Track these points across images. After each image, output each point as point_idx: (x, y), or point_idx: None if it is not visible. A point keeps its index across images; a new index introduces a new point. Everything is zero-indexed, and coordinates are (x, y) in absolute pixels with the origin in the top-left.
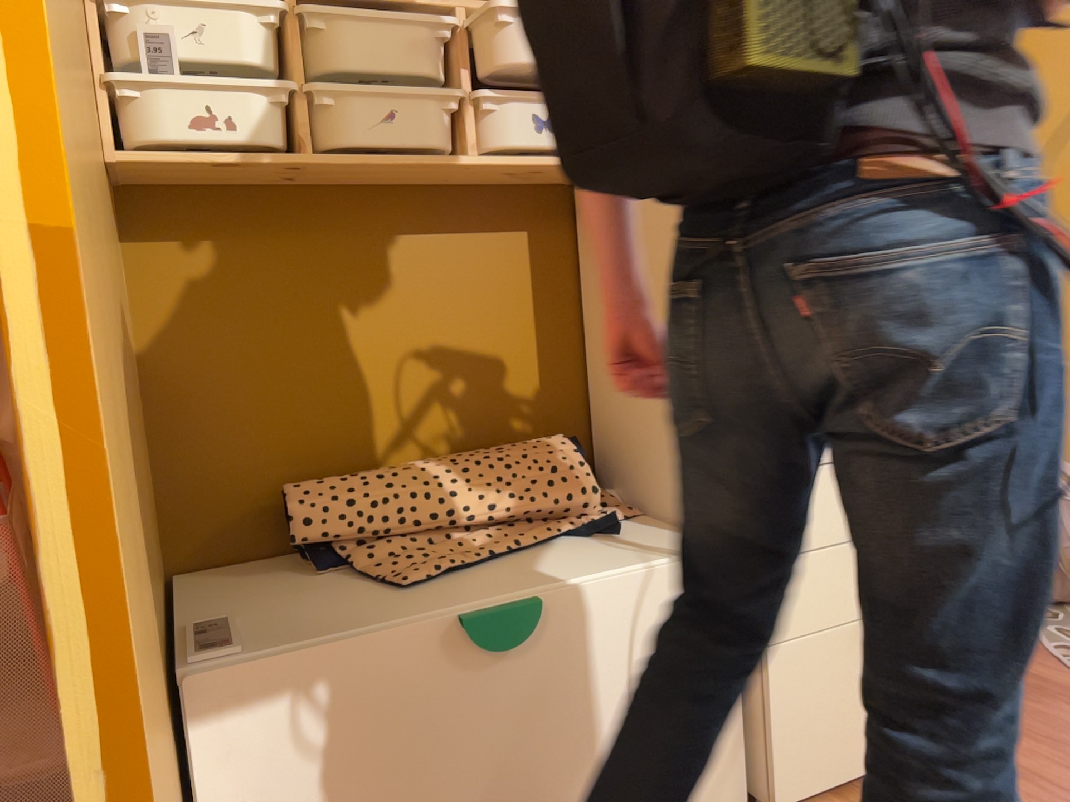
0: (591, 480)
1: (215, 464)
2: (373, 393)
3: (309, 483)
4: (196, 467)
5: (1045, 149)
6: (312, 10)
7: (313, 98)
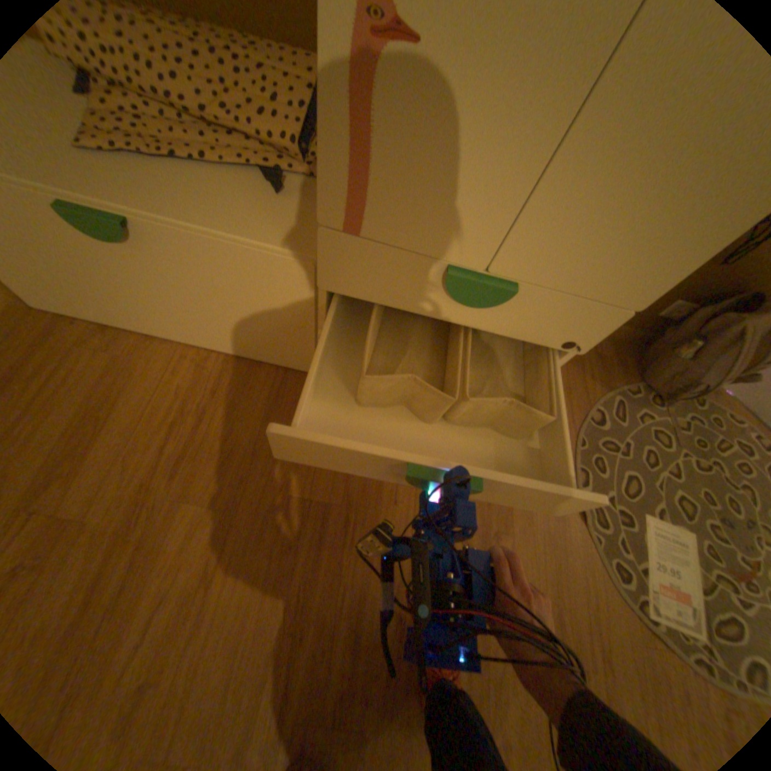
0: (295, 126)
1: None
2: None
3: None
4: None
5: None
6: None
7: None
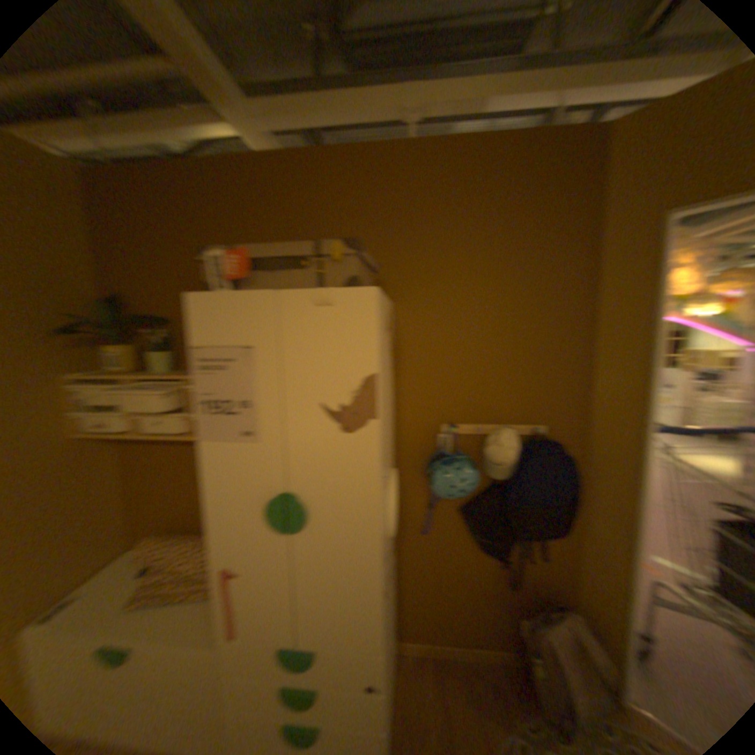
0: None
1: (136, 521)
2: (188, 506)
3: (145, 543)
4: (131, 520)
5: (614, 423)
6: (123, 388)
7: (129, 416)
